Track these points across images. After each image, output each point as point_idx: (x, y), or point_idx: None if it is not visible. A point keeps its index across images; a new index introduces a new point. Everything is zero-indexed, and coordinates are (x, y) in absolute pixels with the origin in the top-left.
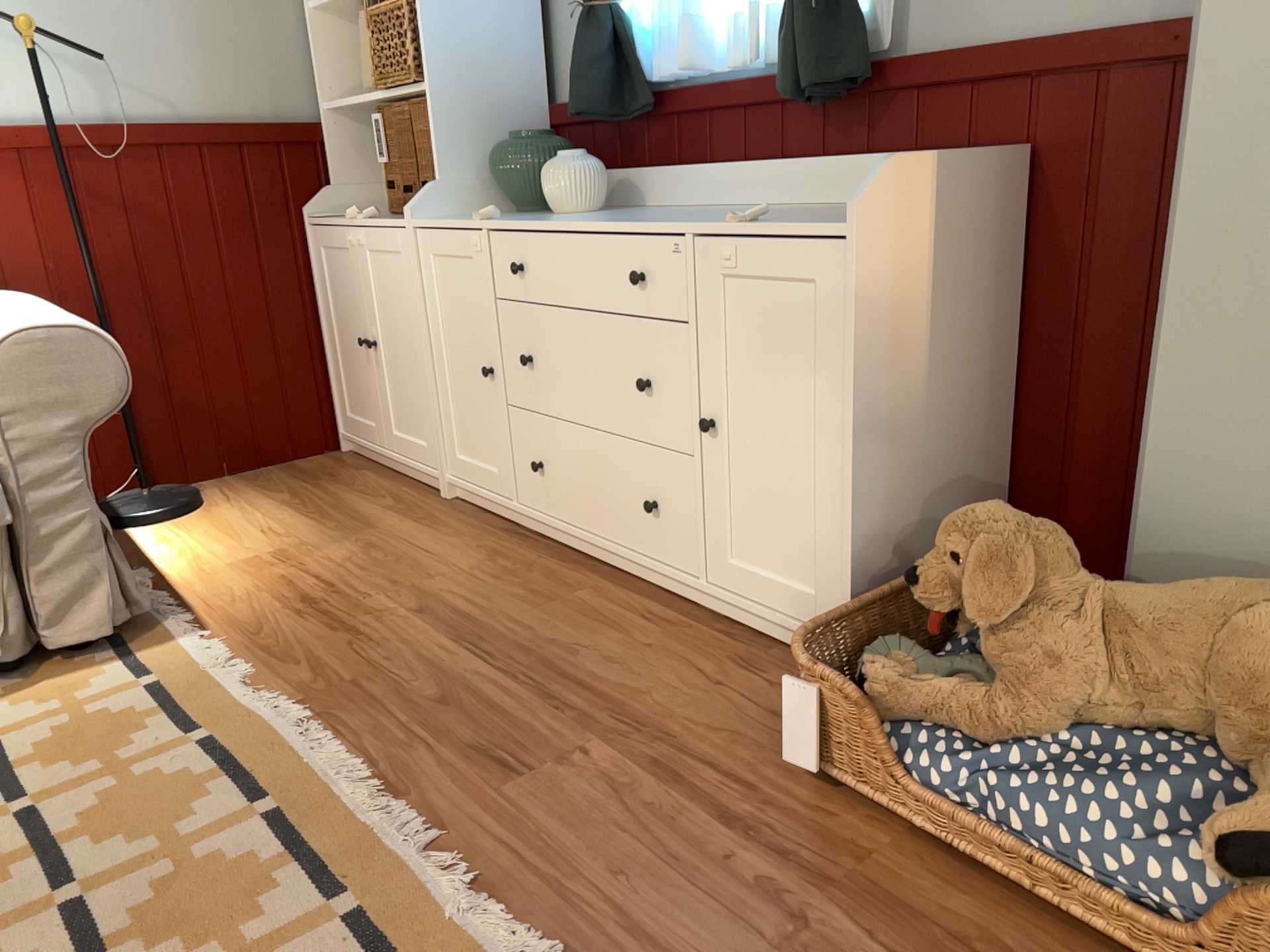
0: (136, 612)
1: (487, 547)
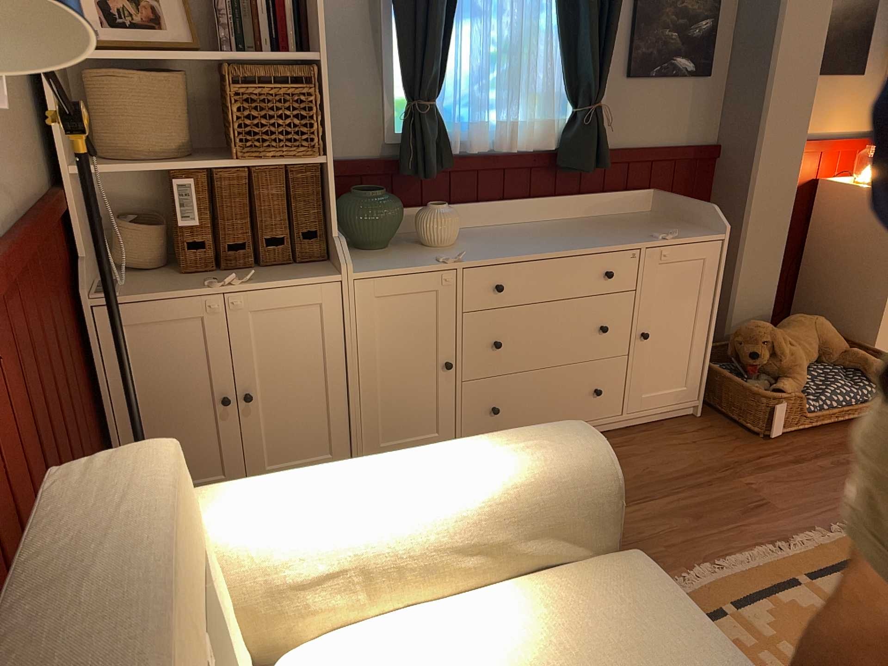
0: None
1: None
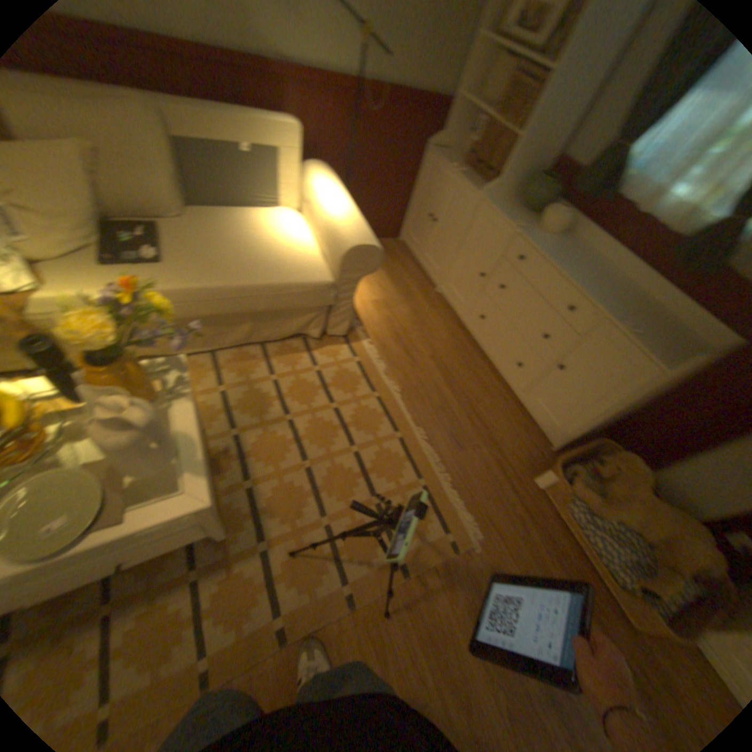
0: (351, 327)
1: (452, 331)
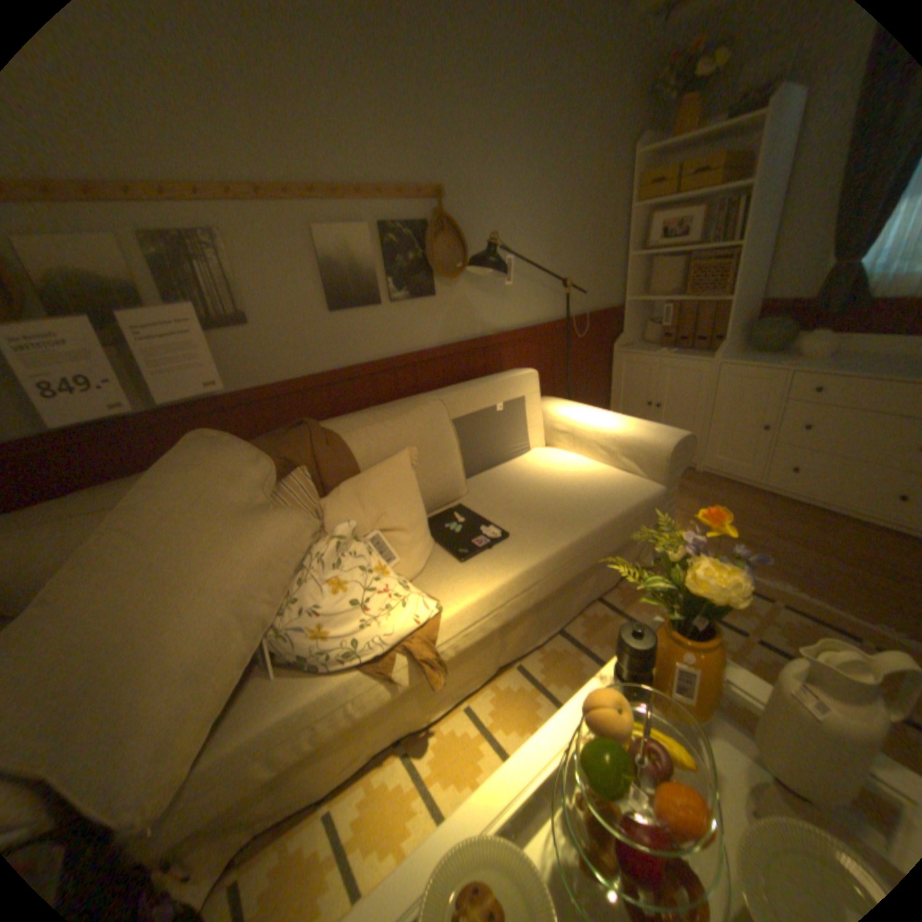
0: None
1: (760, 502)
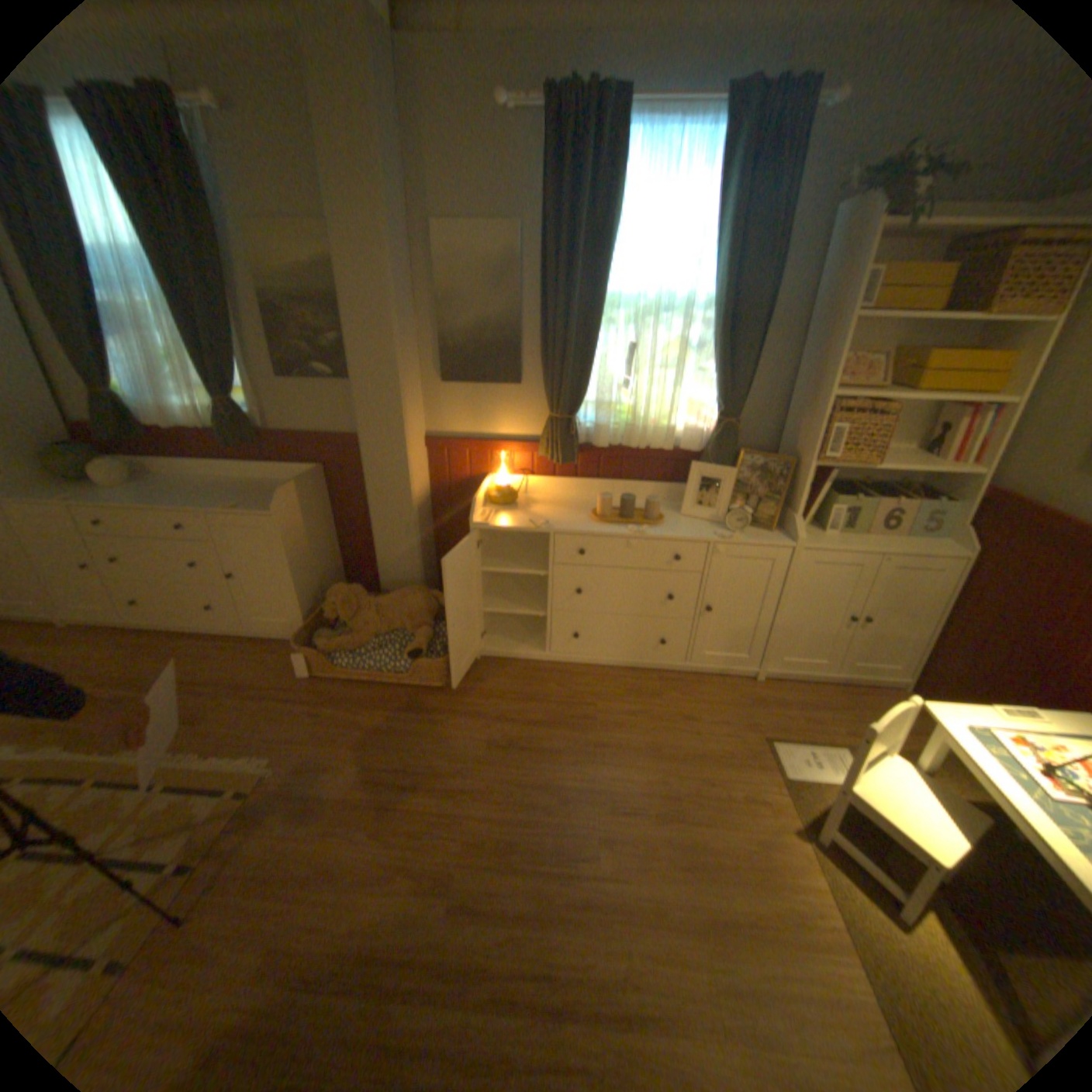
0: None
1: (113, 647)
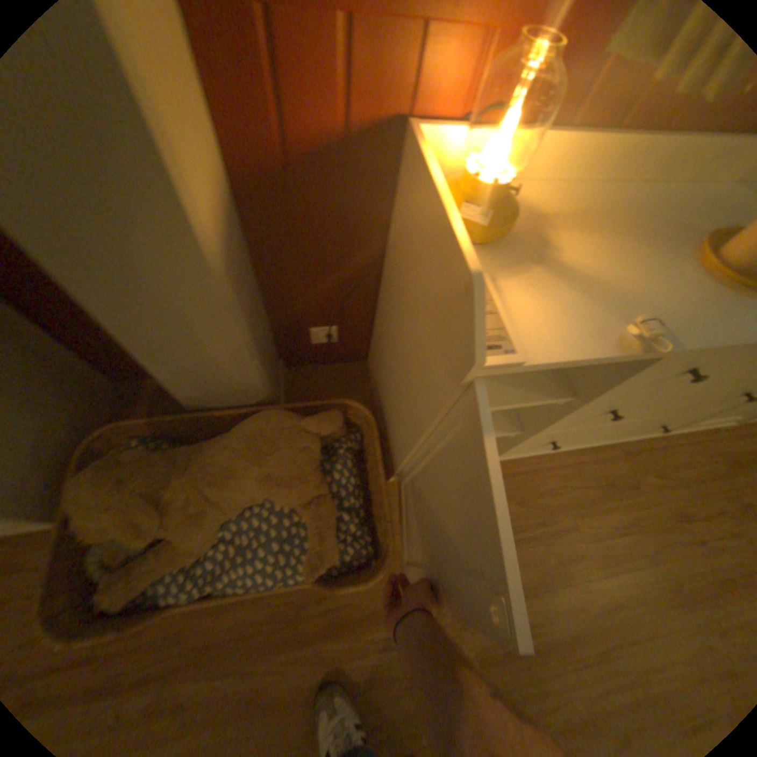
0: None
1: None
